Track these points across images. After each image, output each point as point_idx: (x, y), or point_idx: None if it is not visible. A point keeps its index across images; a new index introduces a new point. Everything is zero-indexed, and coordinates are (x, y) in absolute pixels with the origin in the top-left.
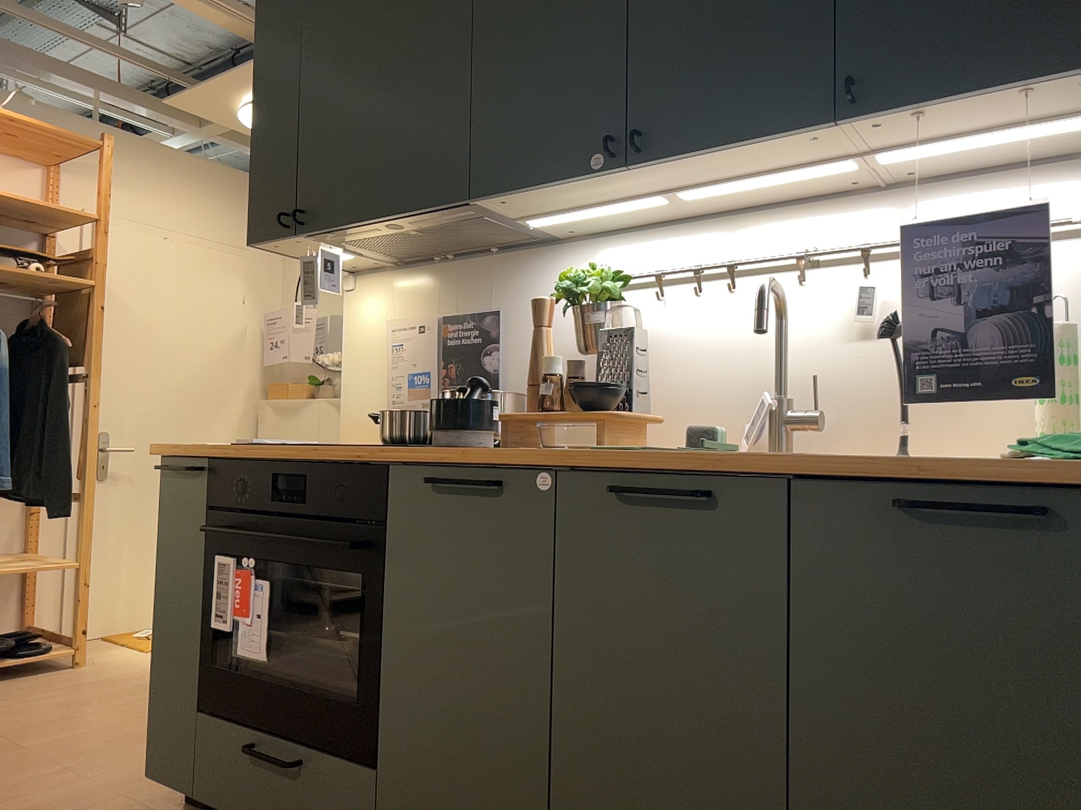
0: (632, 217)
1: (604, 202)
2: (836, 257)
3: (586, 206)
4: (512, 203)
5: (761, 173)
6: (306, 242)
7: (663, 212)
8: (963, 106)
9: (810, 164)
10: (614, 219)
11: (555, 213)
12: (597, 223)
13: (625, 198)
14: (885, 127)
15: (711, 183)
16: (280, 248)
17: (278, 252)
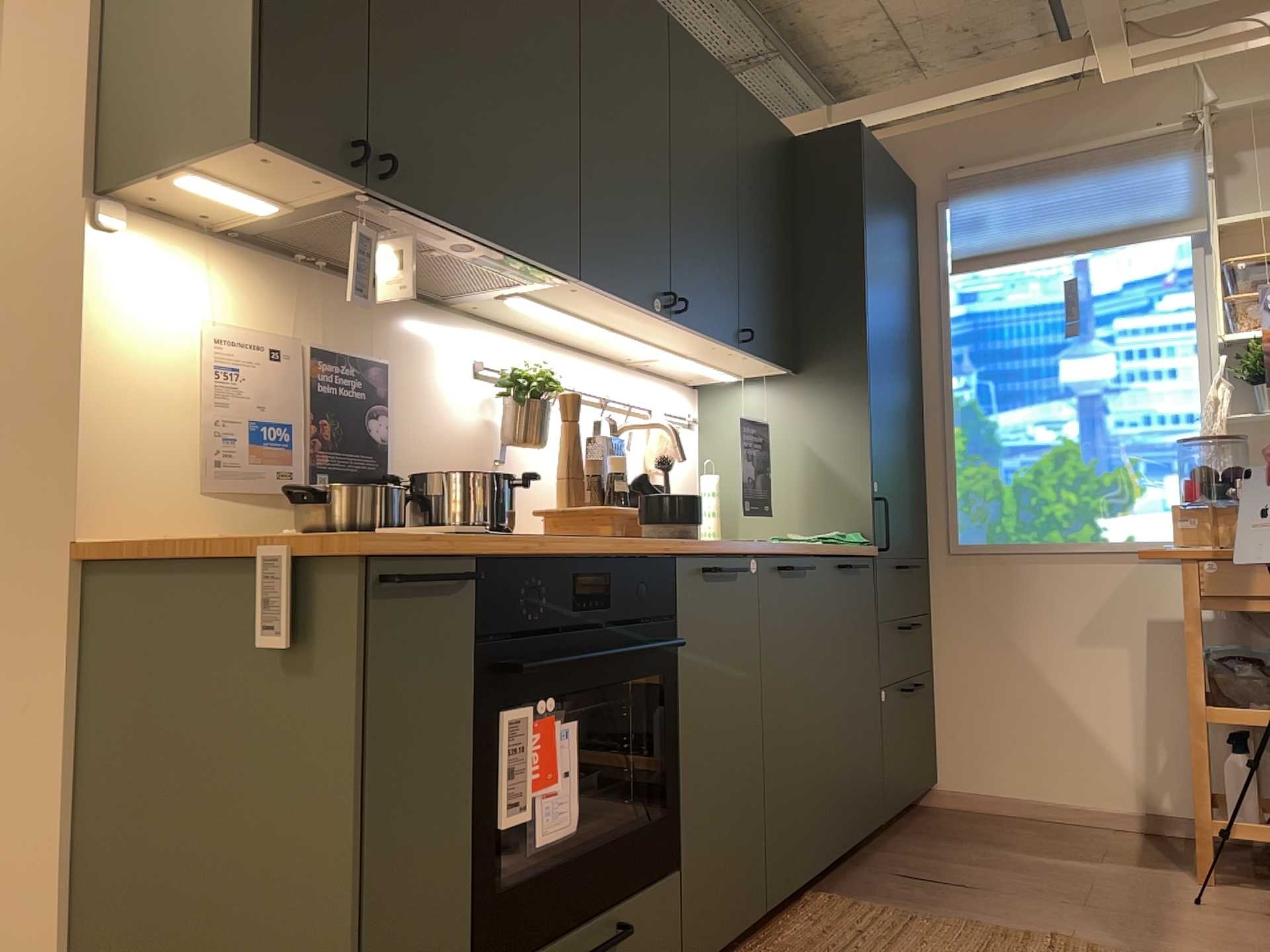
0: (524, 318)
1: (582, 315)
2: (613, 402)
3: (570, 310)
4: (565, 289)
5: (656, 343)
6: (322, 185)
7: (547, 326)
8: (754, 359)
9: (673, 349)
10: (512, 314)
11: (547, 303)
12: (499, 310)
13: (593, 319)
14: (730, 353)
15: (636, 335)
16: (255, 162)
17: (230, 157)
